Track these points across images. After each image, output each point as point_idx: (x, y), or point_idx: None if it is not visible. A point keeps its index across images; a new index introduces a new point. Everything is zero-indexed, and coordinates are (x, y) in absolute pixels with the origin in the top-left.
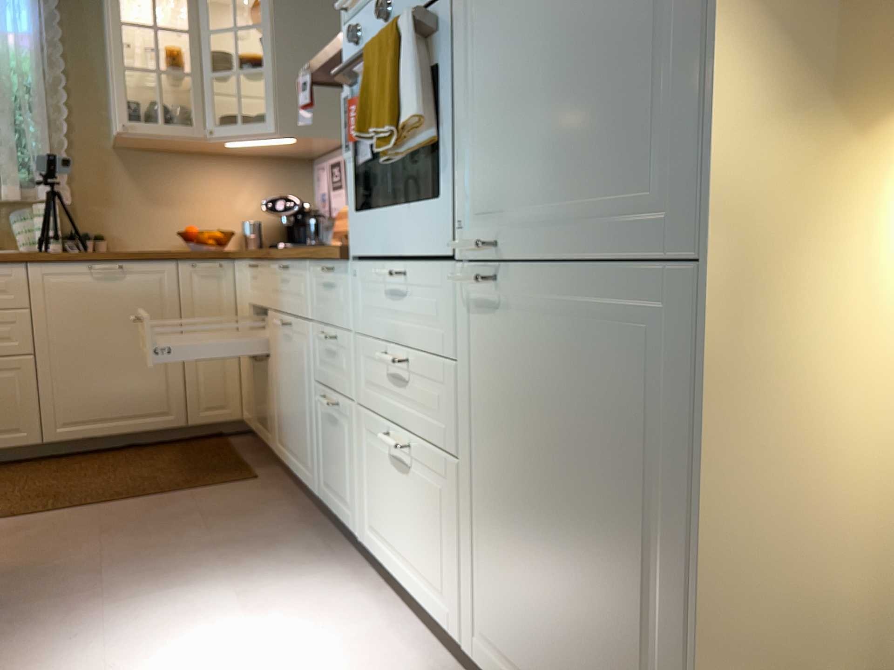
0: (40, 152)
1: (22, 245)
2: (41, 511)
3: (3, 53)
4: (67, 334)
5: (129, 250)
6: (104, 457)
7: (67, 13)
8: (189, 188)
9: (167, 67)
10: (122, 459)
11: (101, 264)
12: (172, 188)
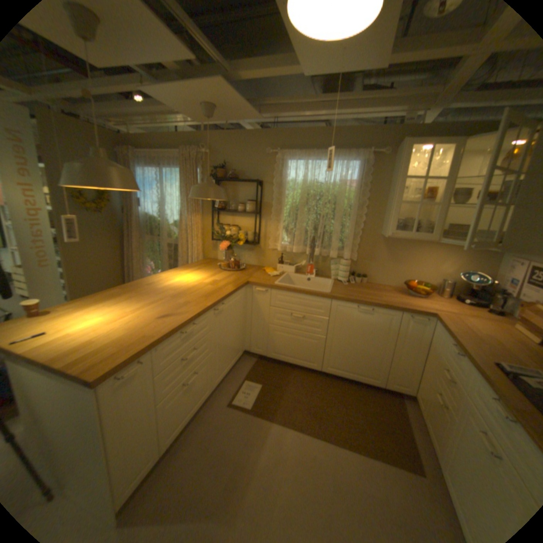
0: (348, 237)
1: (333, 276)
2: (312, 434)
3: (343, 192)
4: (341, 333)
5: (377, 283)
6: (344, 387)
7: (376, 168)
8: (416, 257)
9: (426, 198)
10: (351, 396)
11: (364, 306)
12: (407, 256)
